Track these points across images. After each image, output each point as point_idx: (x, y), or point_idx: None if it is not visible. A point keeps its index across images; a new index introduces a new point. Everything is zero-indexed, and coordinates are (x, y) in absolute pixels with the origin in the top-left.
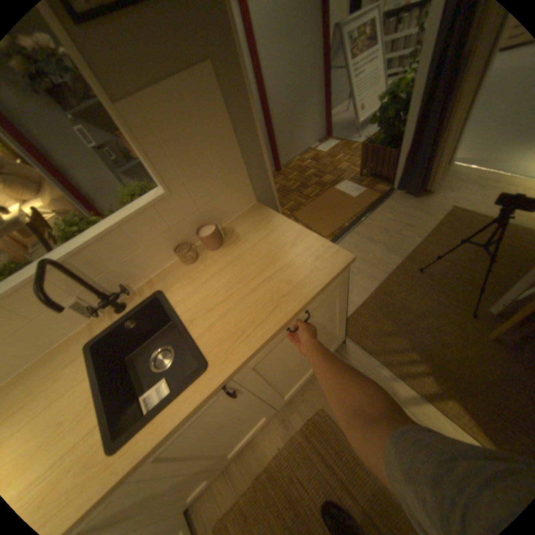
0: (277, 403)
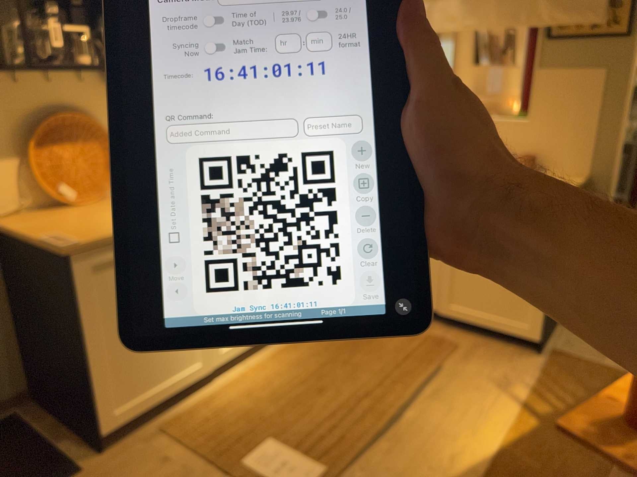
0: (446, 292)
